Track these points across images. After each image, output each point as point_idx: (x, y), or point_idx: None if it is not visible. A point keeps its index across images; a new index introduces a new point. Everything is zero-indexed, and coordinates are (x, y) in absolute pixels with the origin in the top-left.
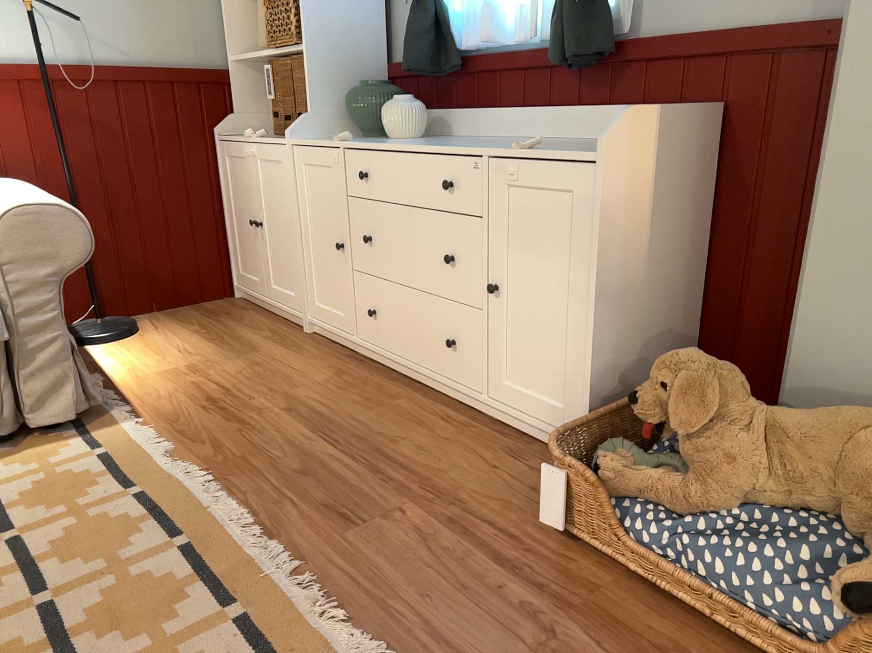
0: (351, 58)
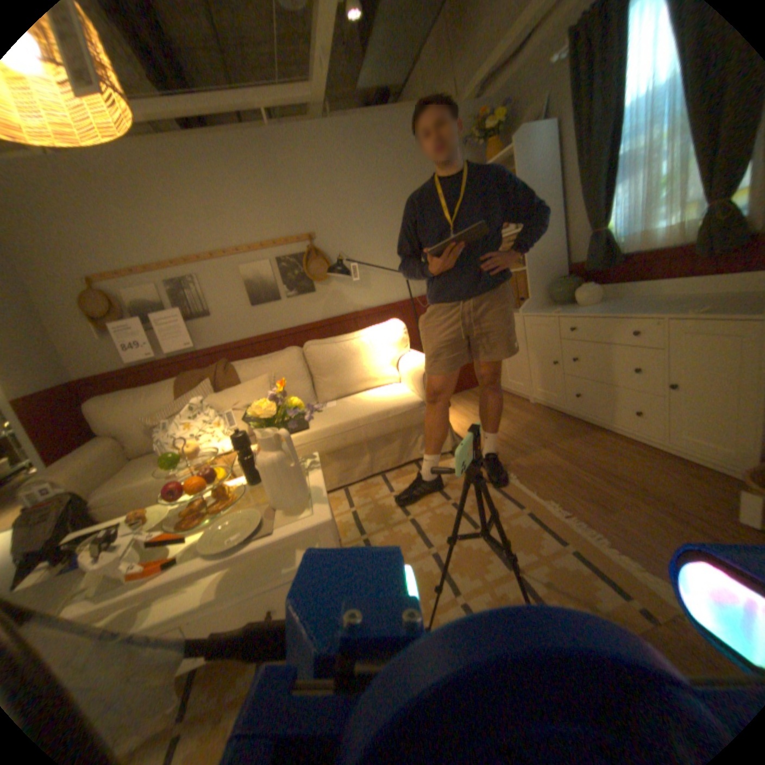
0: (549, 265)
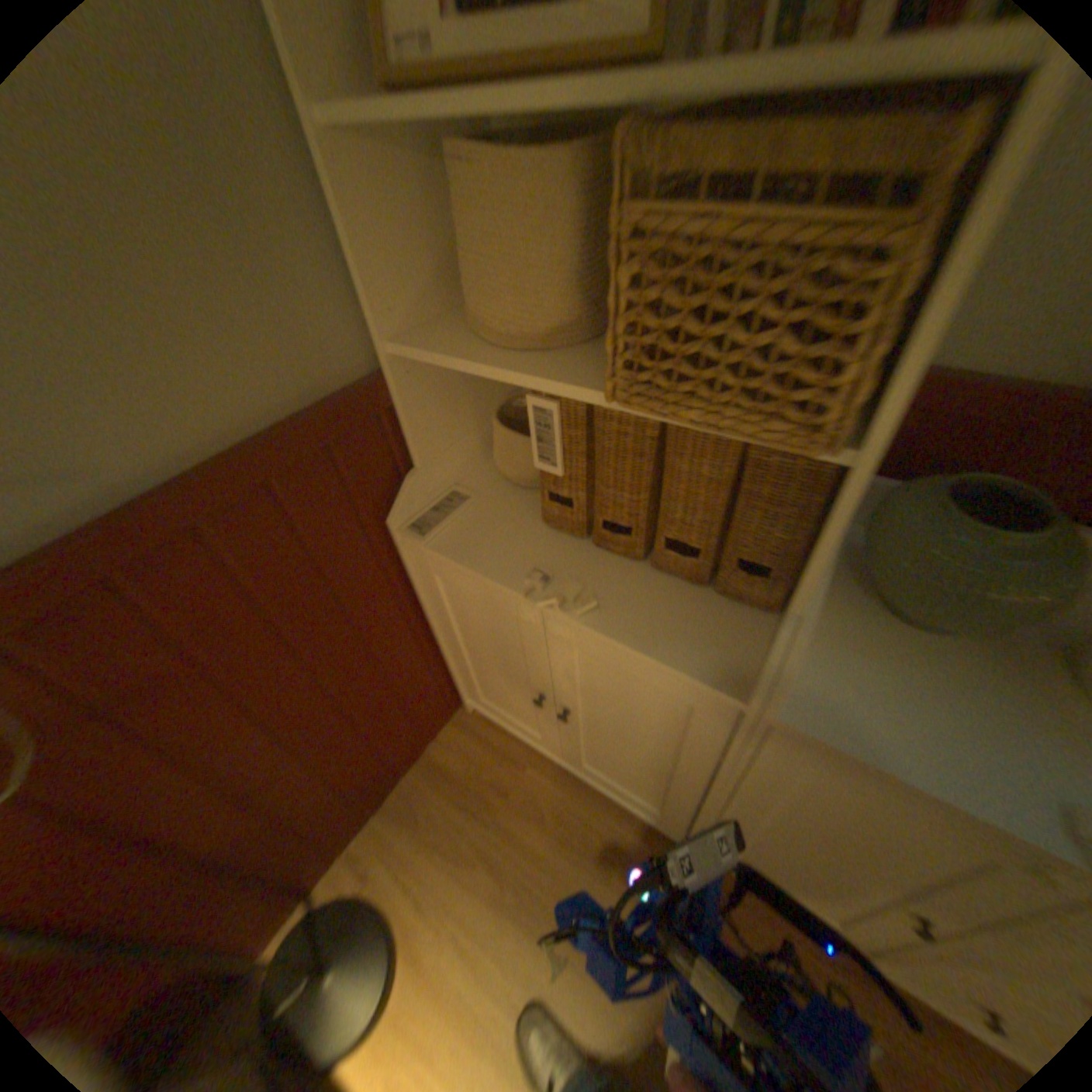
0: None
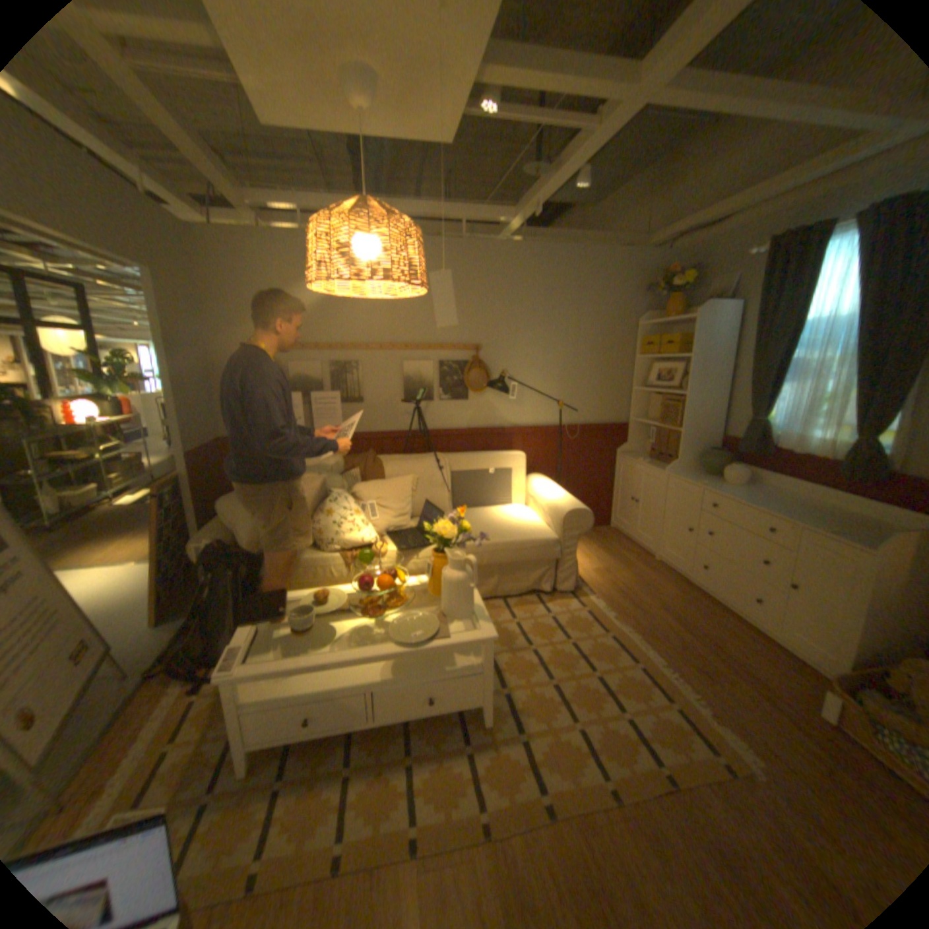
0: (705, 433)
